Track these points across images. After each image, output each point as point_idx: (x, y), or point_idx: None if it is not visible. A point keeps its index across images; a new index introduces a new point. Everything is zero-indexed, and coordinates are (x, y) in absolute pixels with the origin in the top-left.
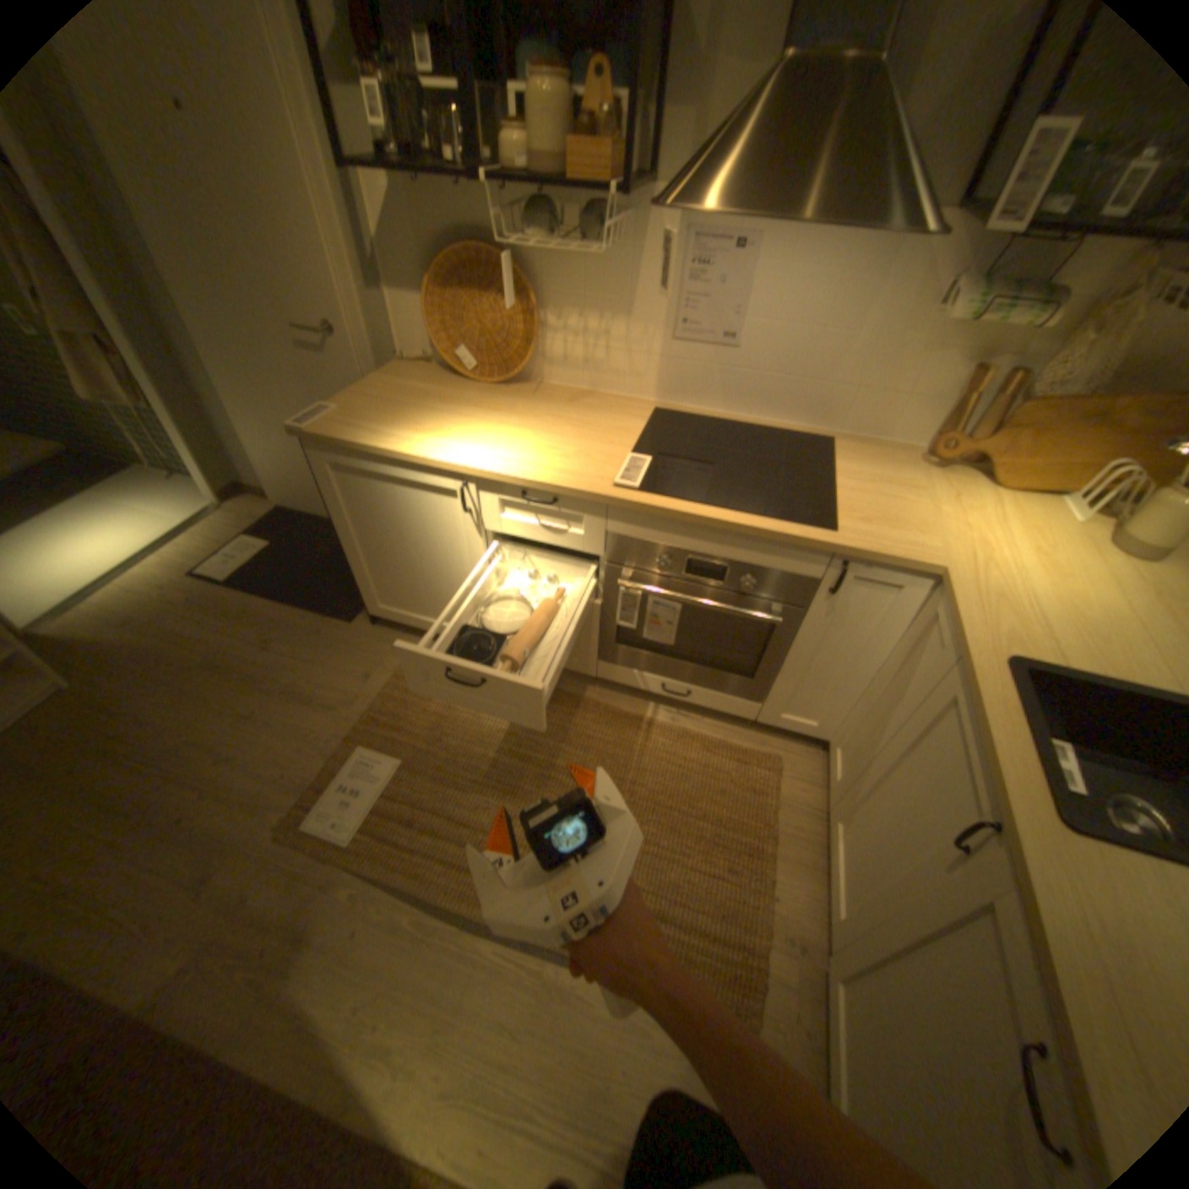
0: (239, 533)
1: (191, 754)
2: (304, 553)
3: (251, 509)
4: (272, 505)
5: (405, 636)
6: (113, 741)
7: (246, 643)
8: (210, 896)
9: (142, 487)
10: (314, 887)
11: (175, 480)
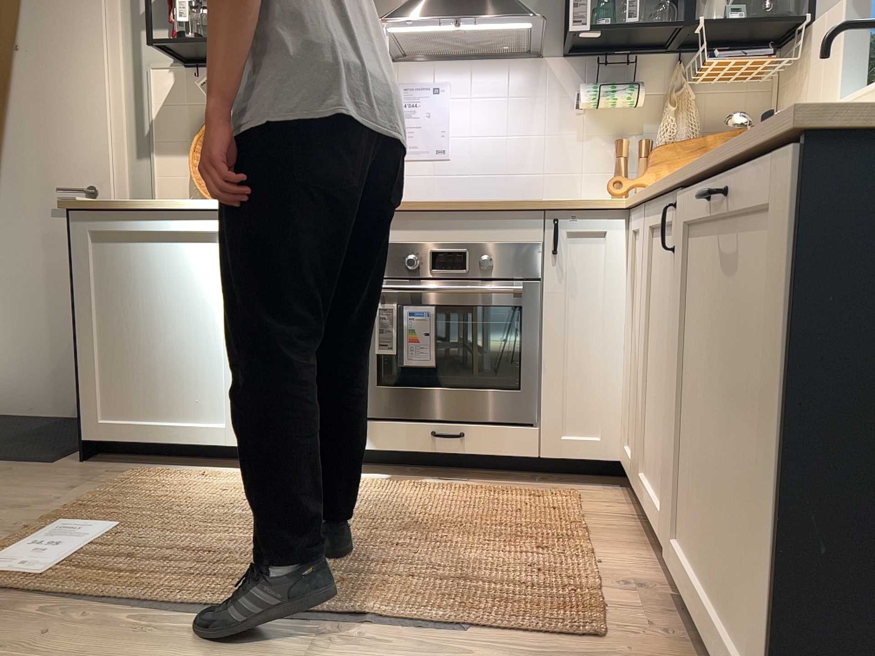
0: None
1: None
2: None
3: None
4: None
5: (123, 466)
6: None
7: None
8: None
9: None
10: None
11: None
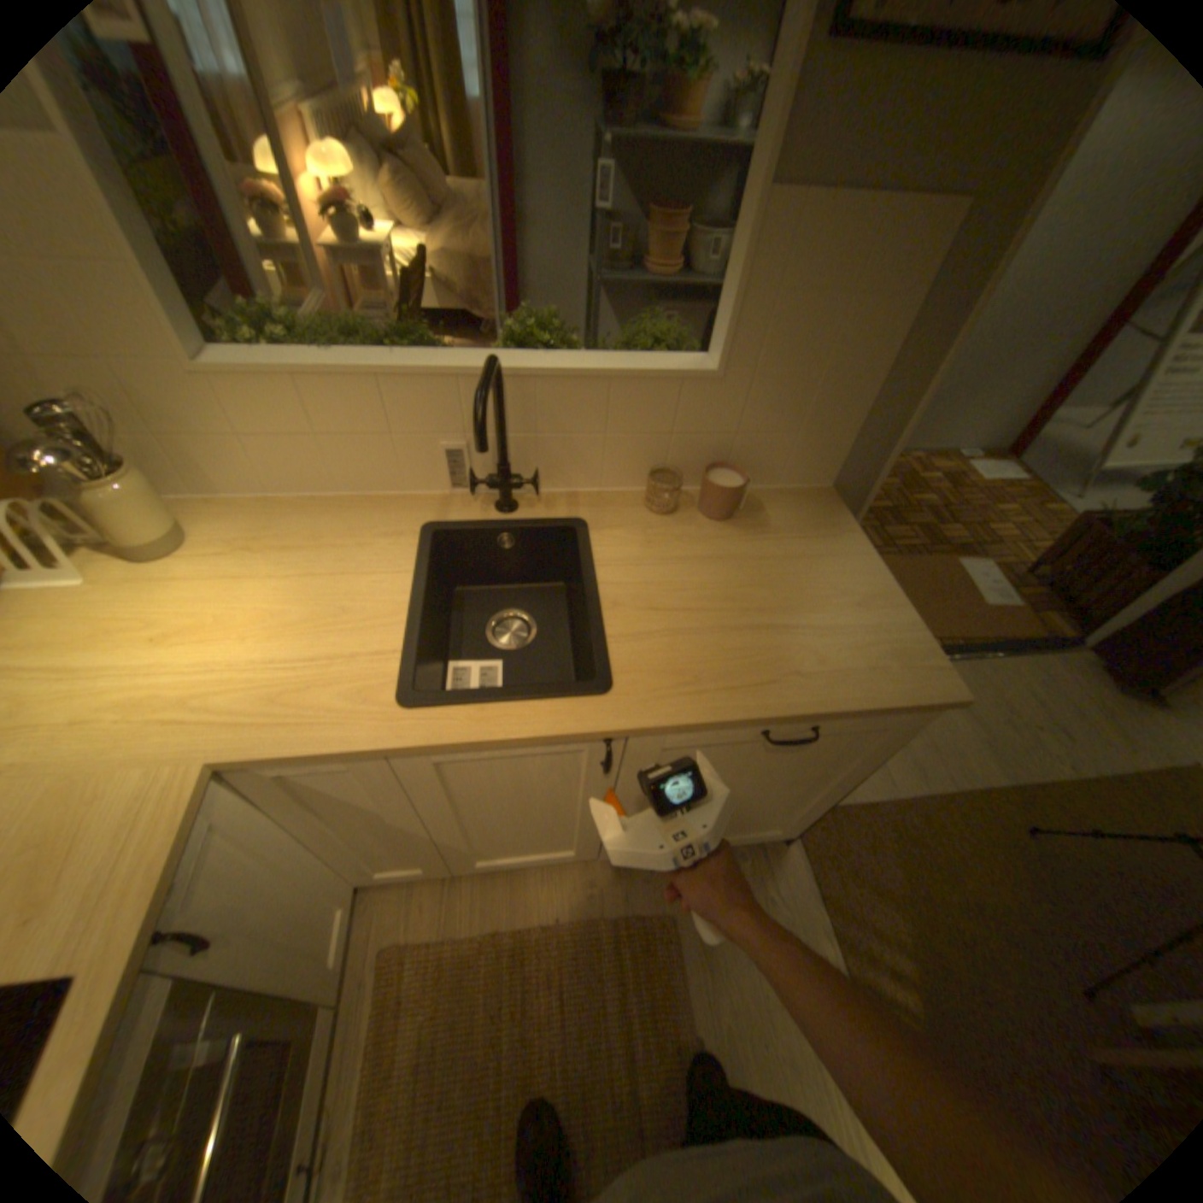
0: None
1: None
2: None
3: None
4: None
5: None
6: None
7: None
8: None
9: None
10: None
11: None
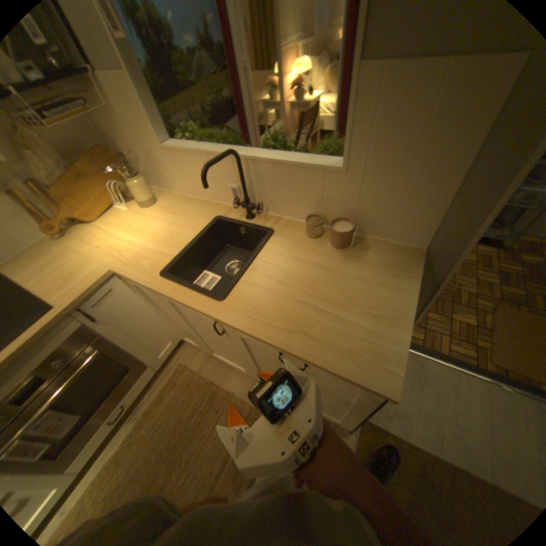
0: None
1: None
2: None
3: None
4: None
5: None
6: None
7: None
8: None
9: None
10: None
11: None
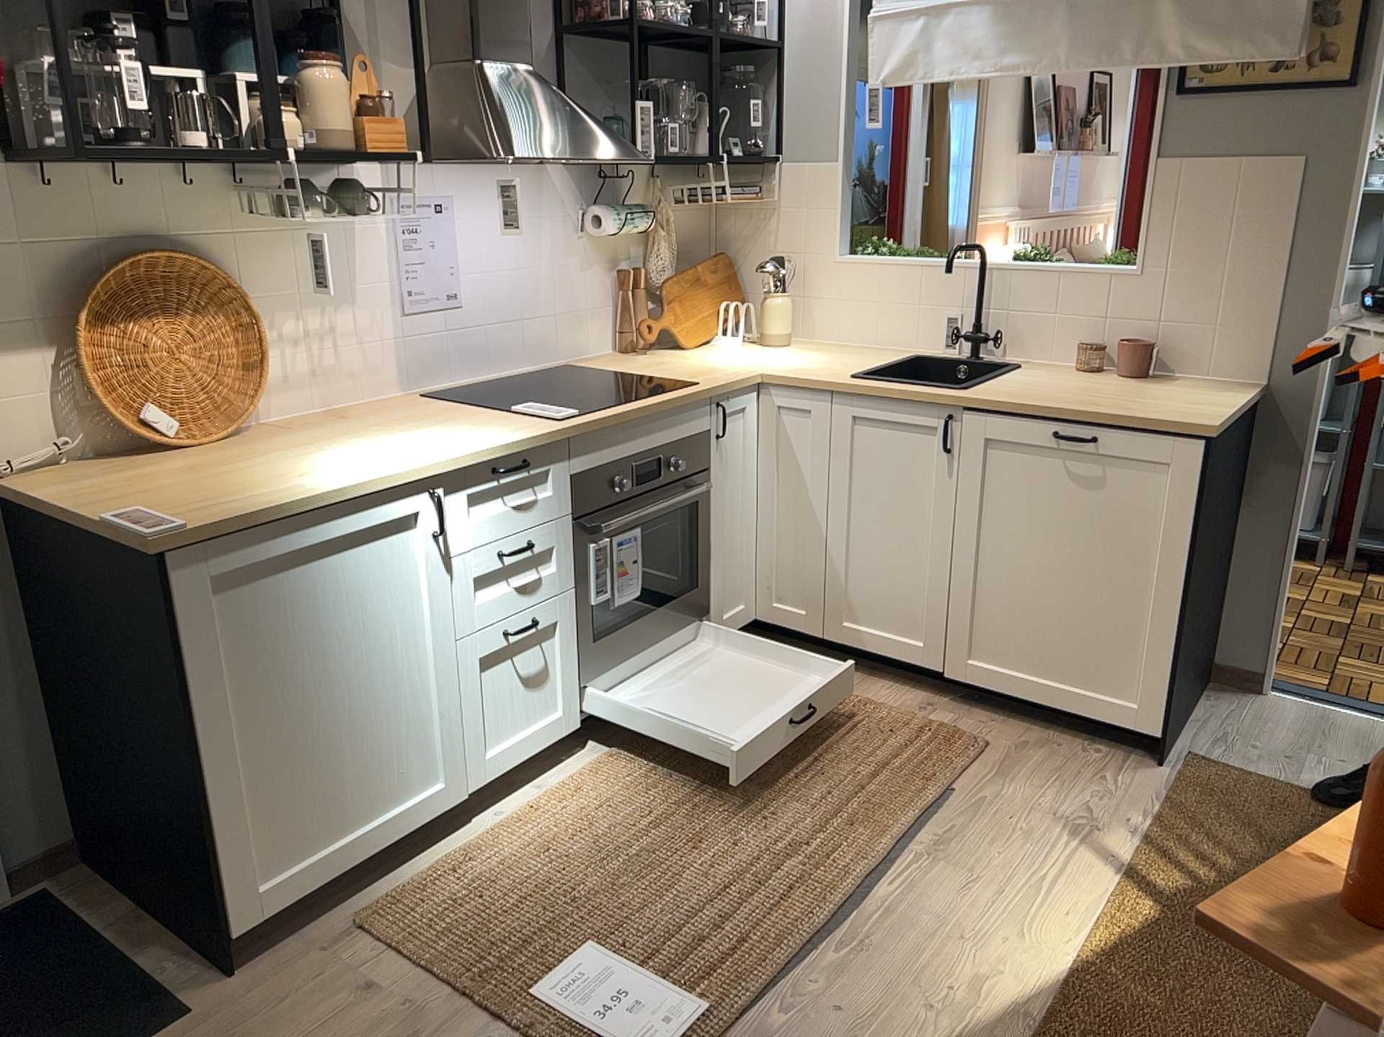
0: None
1: None
2: None
3: None
4: None
5: (310, 931)
6: None
7: None
8: None
9: None
10: None
11: None
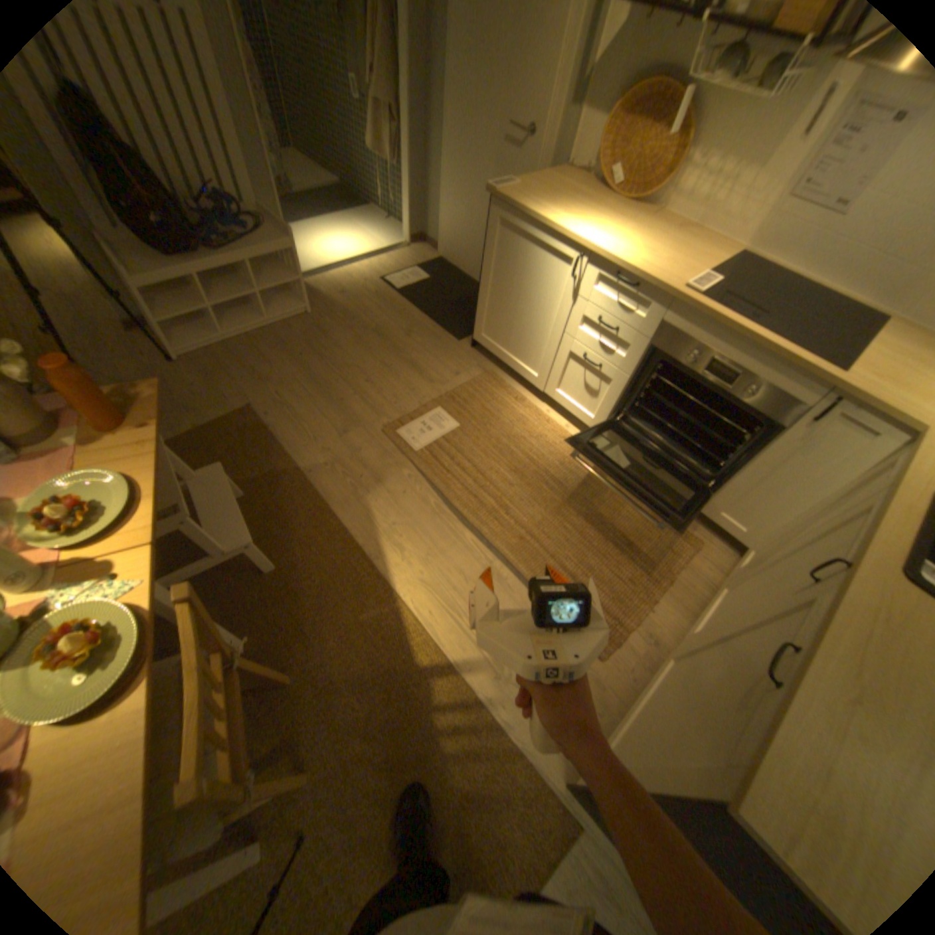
0: (414, 266)
1: (356, 372)
2: (447, 291)
3: (425, 254)
4: (438, 256)
5: (487, 362)
6: (323, 349)
7: (399, 329)
8: (345, 440)
9: (372, 220)
10: (393, 462)
11: (390, 222)
